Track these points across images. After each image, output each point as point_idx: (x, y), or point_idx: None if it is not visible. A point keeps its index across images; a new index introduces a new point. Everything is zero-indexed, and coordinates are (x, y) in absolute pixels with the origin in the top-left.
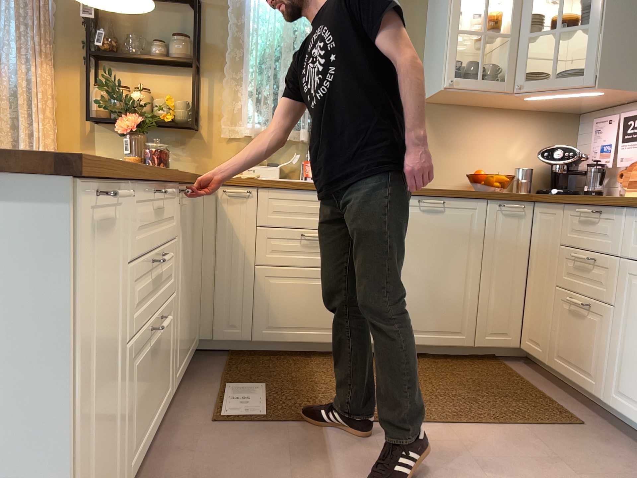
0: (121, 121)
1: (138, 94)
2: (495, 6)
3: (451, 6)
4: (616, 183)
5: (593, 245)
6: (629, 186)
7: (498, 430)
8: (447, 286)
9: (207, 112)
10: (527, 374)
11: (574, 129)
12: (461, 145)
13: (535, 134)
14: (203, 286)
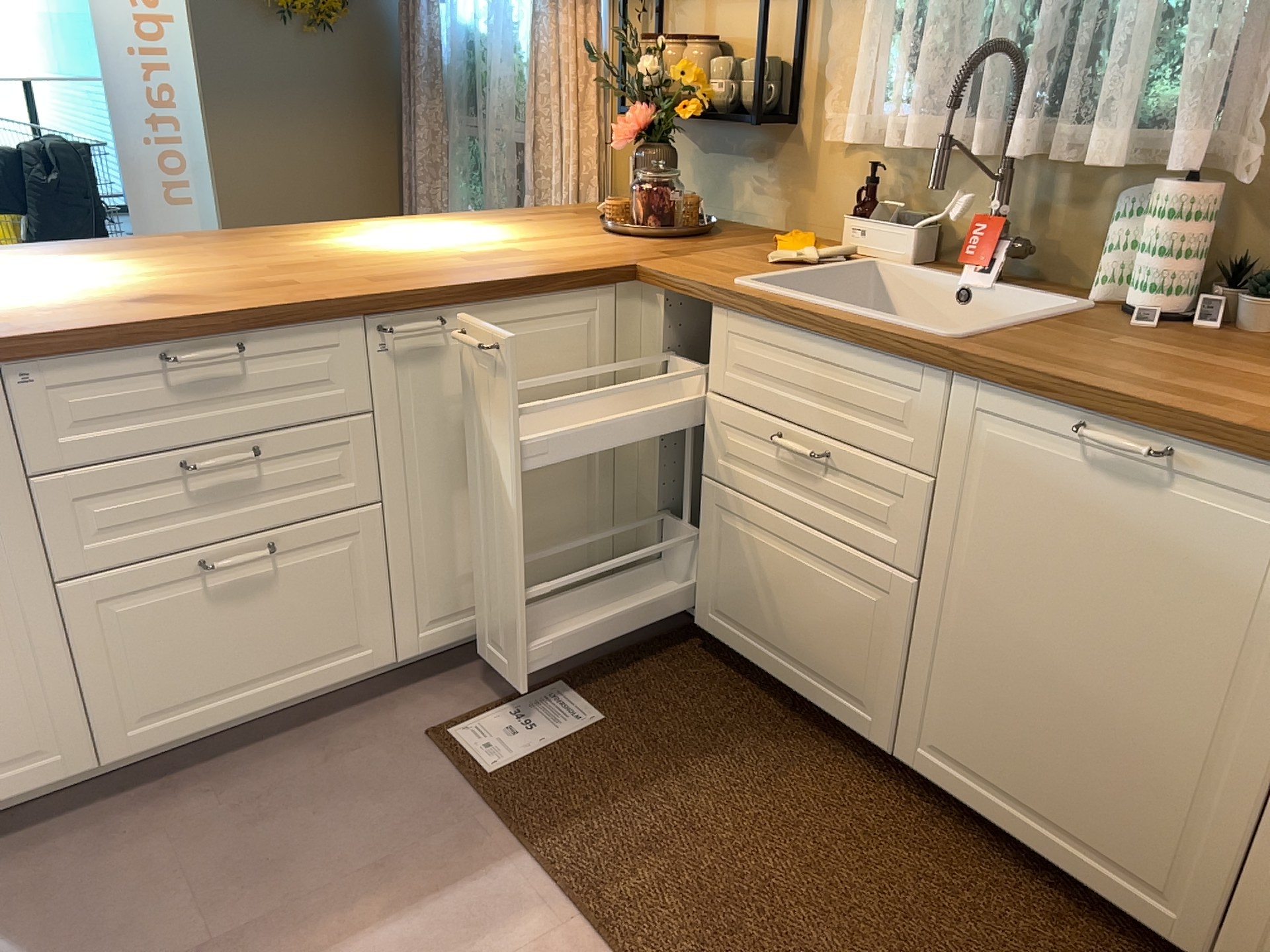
0: (620, 122)
1: (647, 63)
2: None
3: None
4: None
5: None
6: None
7: None
8: (1137, 732)
9: (812, 80)
10: None
11: None
12: None
13: None
14: (639, 483)
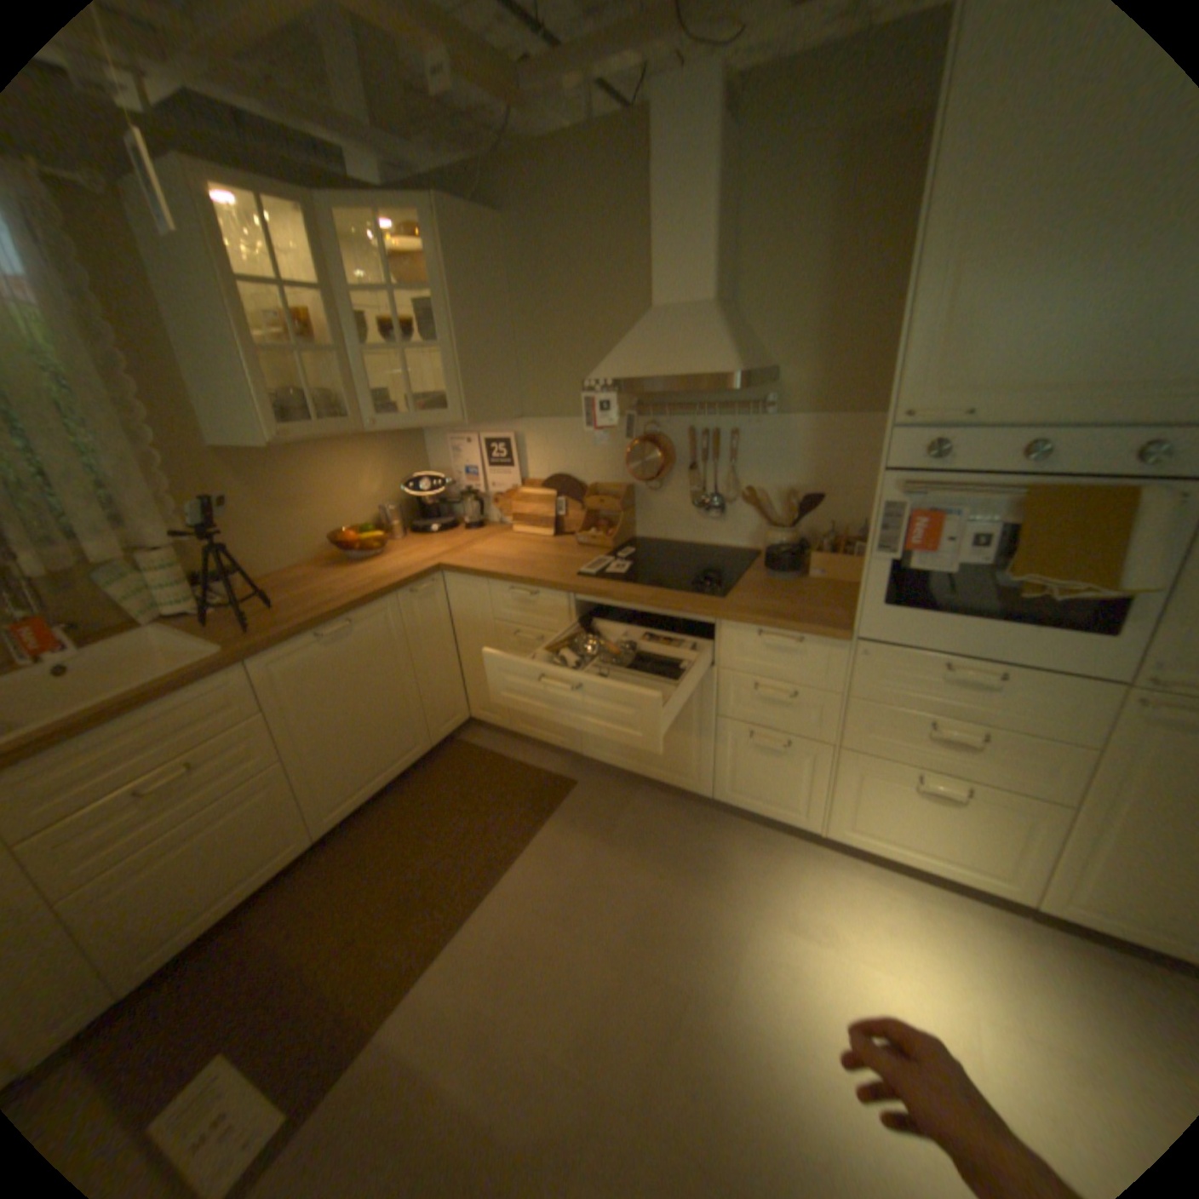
0: None
1: None
2: (277, 285)
3: (223, 304)
4: (488, 506)
5: (535, 623)
6: (513, 518)
7: (531, 852)
8: (385, 712)
9: None
10: (490, 743)
11: (418, 440)
12: (296, 498)
13: (382, 457)
14: None
